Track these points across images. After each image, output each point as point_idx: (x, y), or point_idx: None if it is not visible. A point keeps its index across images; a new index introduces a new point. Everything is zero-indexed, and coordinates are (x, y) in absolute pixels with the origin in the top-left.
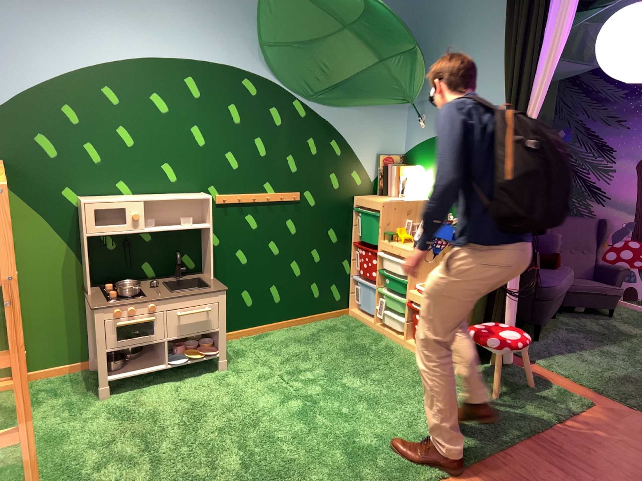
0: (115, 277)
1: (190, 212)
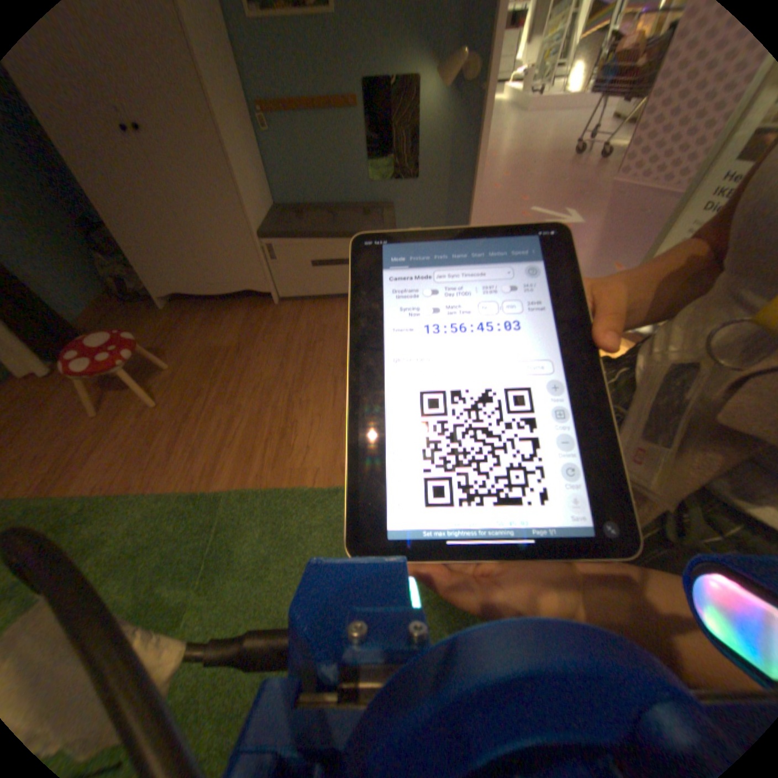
0: None
1: None
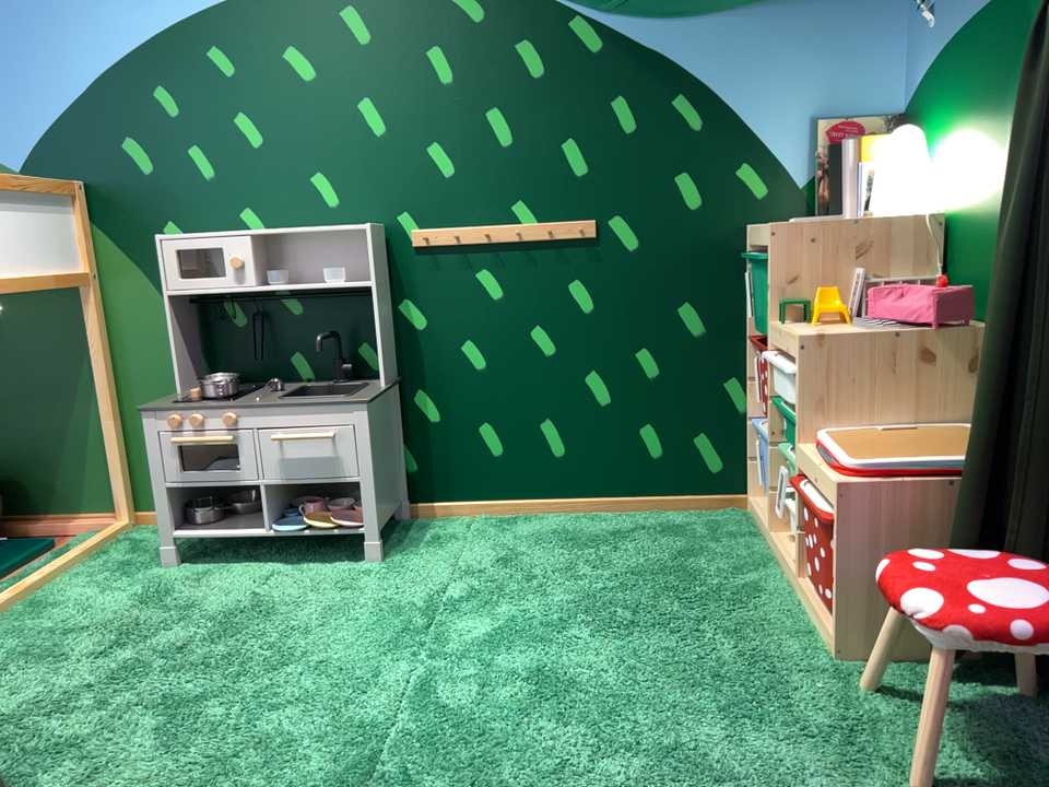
0: (241, 375)
1: (356, 261)
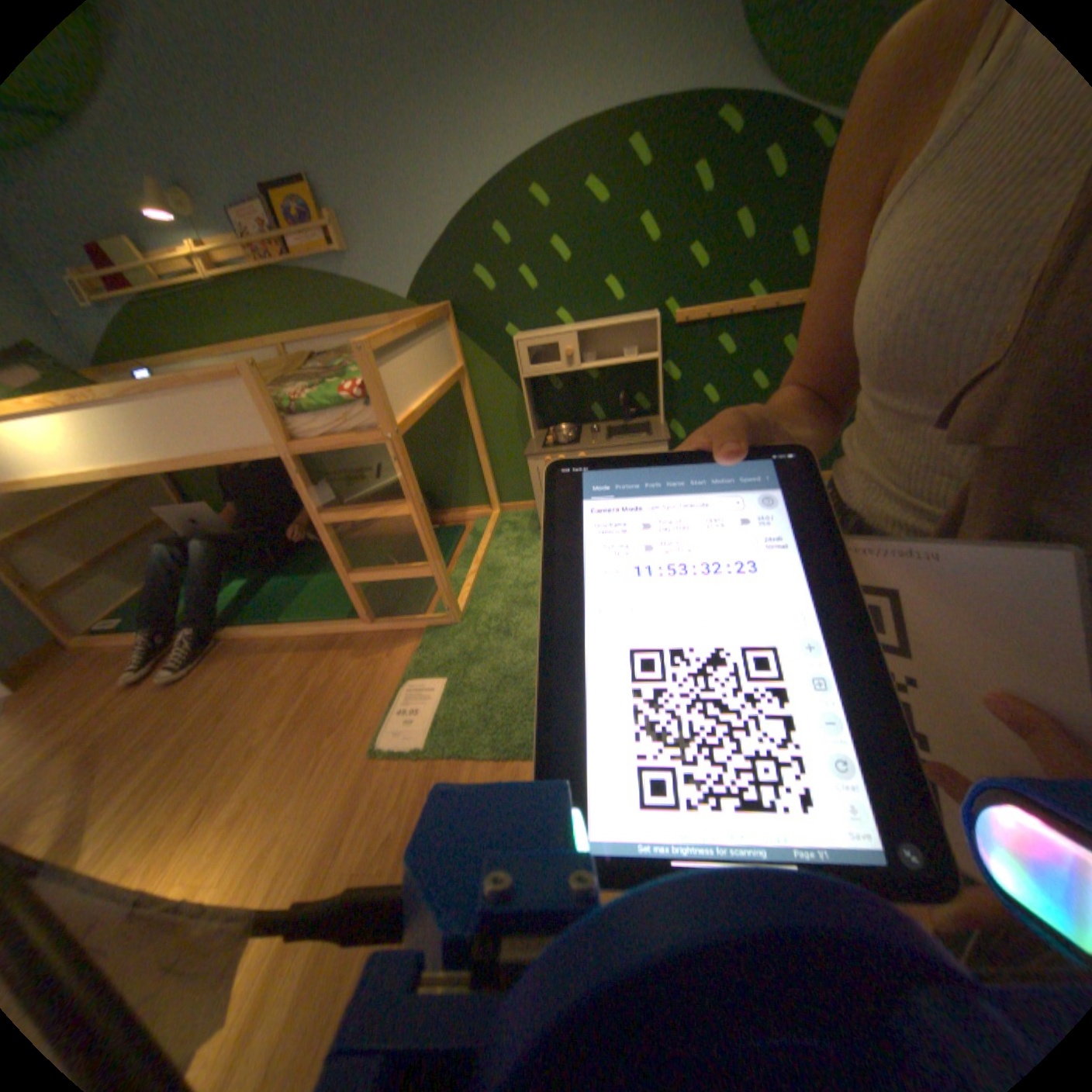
0: (557, 419)
1: (634, 337)
